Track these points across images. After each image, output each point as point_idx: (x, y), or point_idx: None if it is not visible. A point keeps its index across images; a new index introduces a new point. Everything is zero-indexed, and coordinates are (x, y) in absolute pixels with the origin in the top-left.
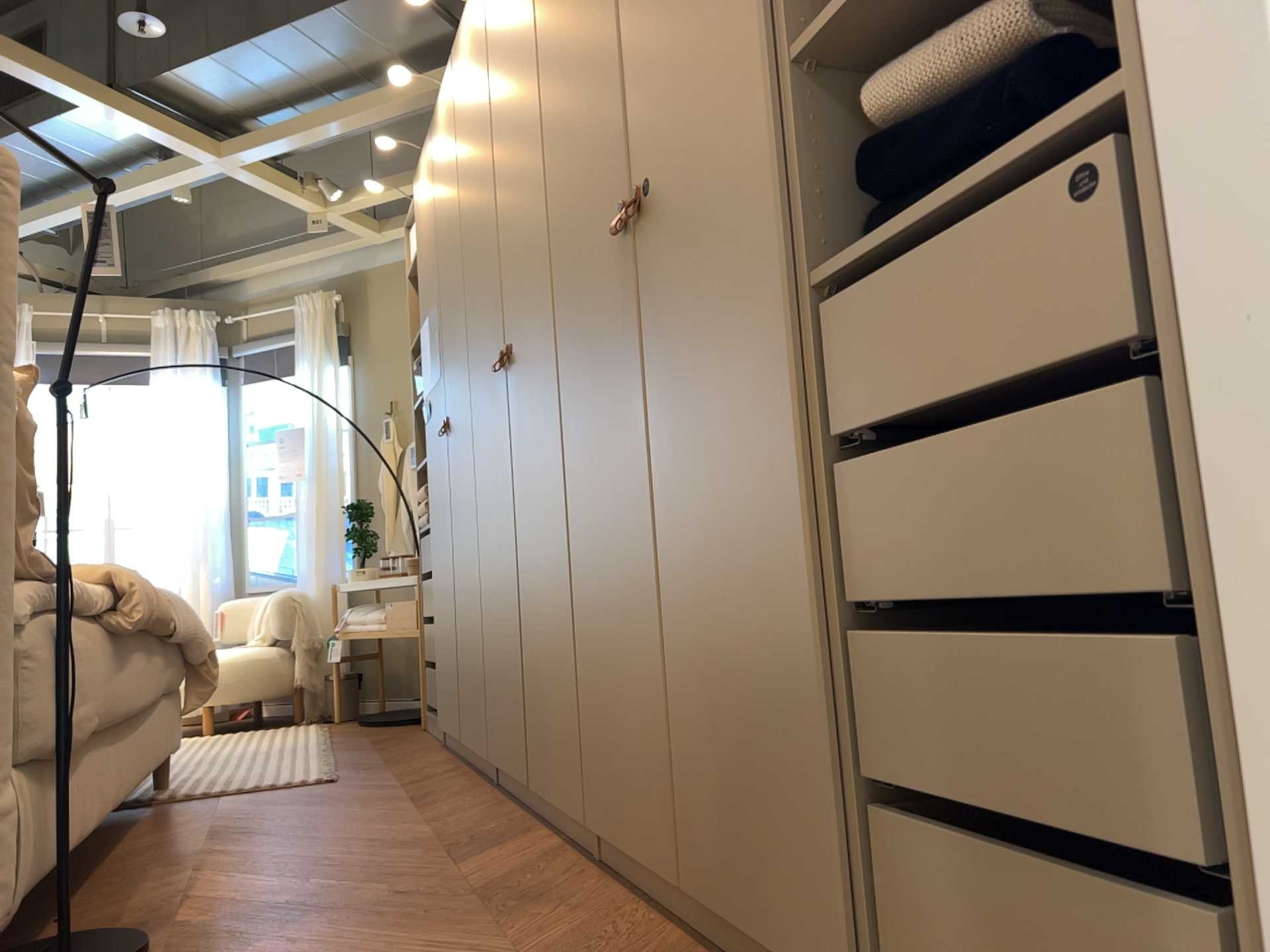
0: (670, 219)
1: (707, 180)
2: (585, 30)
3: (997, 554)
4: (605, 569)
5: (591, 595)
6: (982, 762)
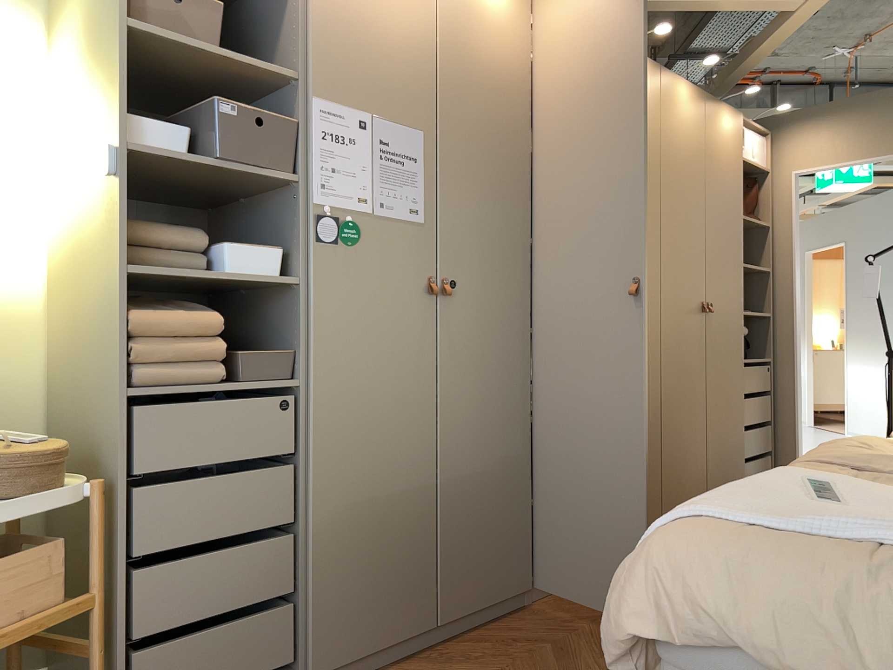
0: (720, 319)
1: (731, 320)
2: (691, 213)
3: (763, 416)
4: (683, 426)
5: (674, 437)
6: (761, 449)
